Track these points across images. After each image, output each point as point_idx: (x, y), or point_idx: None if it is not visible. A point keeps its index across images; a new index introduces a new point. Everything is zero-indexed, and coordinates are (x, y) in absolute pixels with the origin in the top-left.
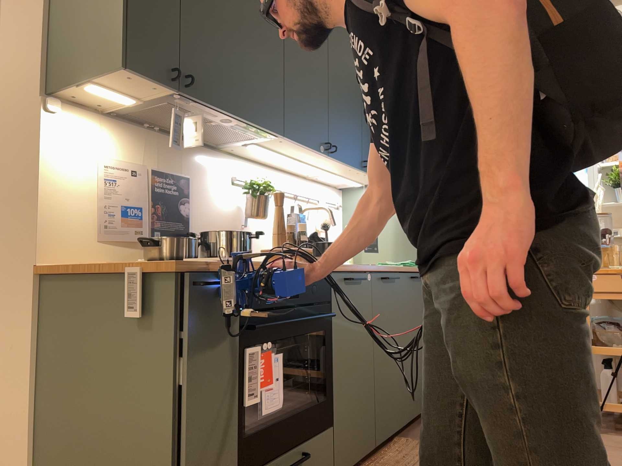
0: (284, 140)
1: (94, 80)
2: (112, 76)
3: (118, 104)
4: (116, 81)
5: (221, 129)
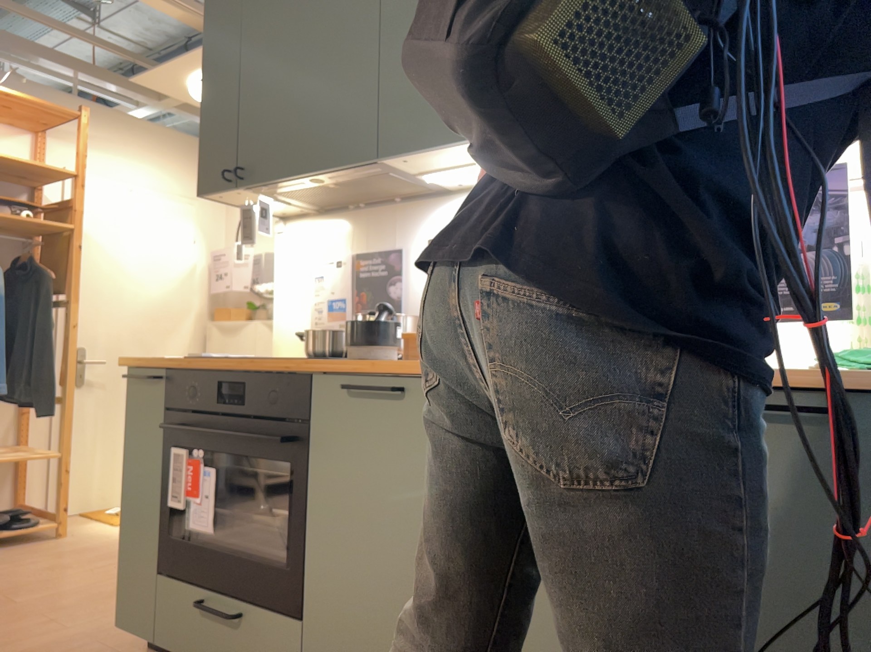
0: (408, 158)
1: (234, 206)
2: (222, 201)
3: (290, 206)
4: (232, 201)
5: (362, 183)
